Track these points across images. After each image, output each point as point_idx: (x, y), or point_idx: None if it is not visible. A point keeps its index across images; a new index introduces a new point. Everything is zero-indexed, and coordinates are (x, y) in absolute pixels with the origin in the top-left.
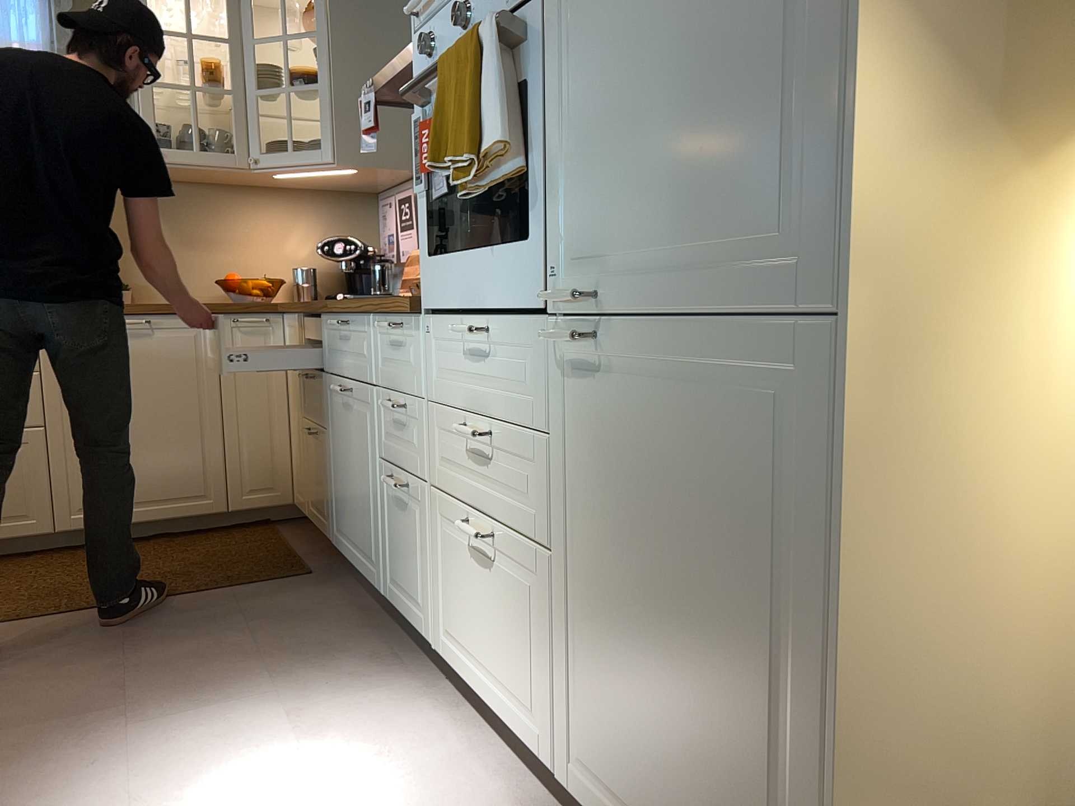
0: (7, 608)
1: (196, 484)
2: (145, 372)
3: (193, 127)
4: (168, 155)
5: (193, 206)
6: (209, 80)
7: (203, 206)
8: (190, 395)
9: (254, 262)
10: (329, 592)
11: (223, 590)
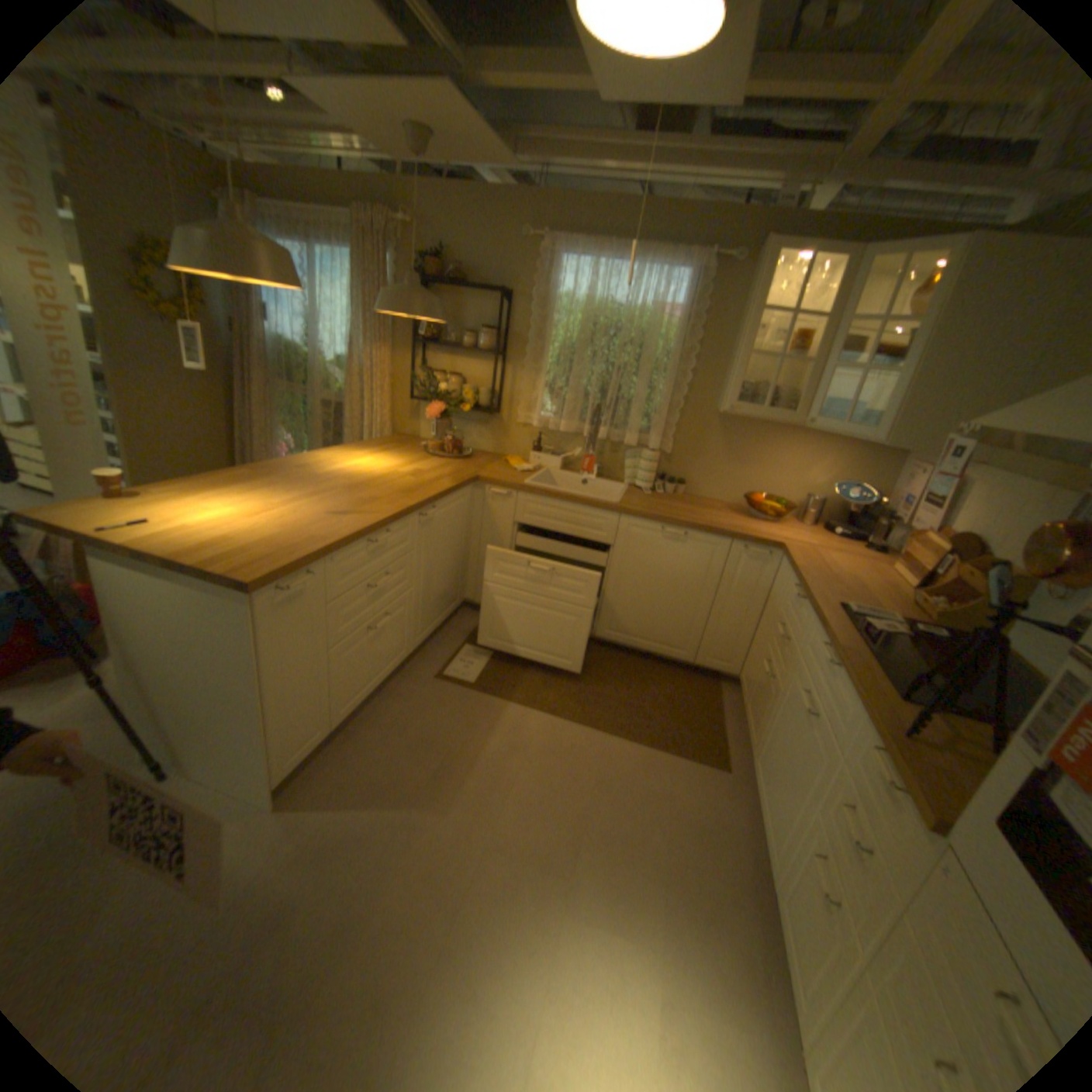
0: (553, 694)
1: (680, 641)
2: (672, 565)
3: (770, 385)
4: (743, 409)
5: (748, 433)
6: (798, 342)
7: (756, 434)
8: (696, 588)
9: (778, 482)
10: (737, 811)
11: (667, 755)
